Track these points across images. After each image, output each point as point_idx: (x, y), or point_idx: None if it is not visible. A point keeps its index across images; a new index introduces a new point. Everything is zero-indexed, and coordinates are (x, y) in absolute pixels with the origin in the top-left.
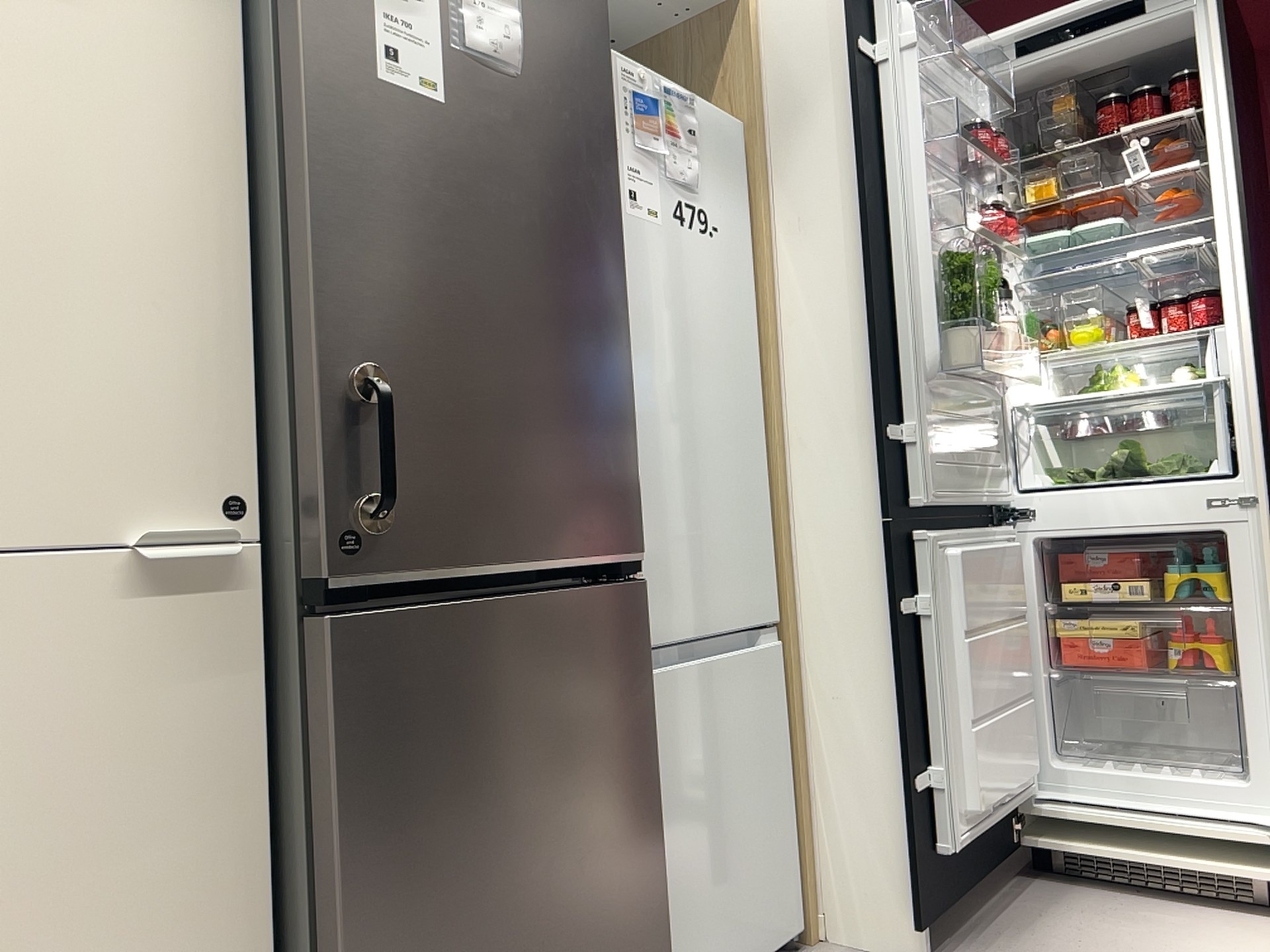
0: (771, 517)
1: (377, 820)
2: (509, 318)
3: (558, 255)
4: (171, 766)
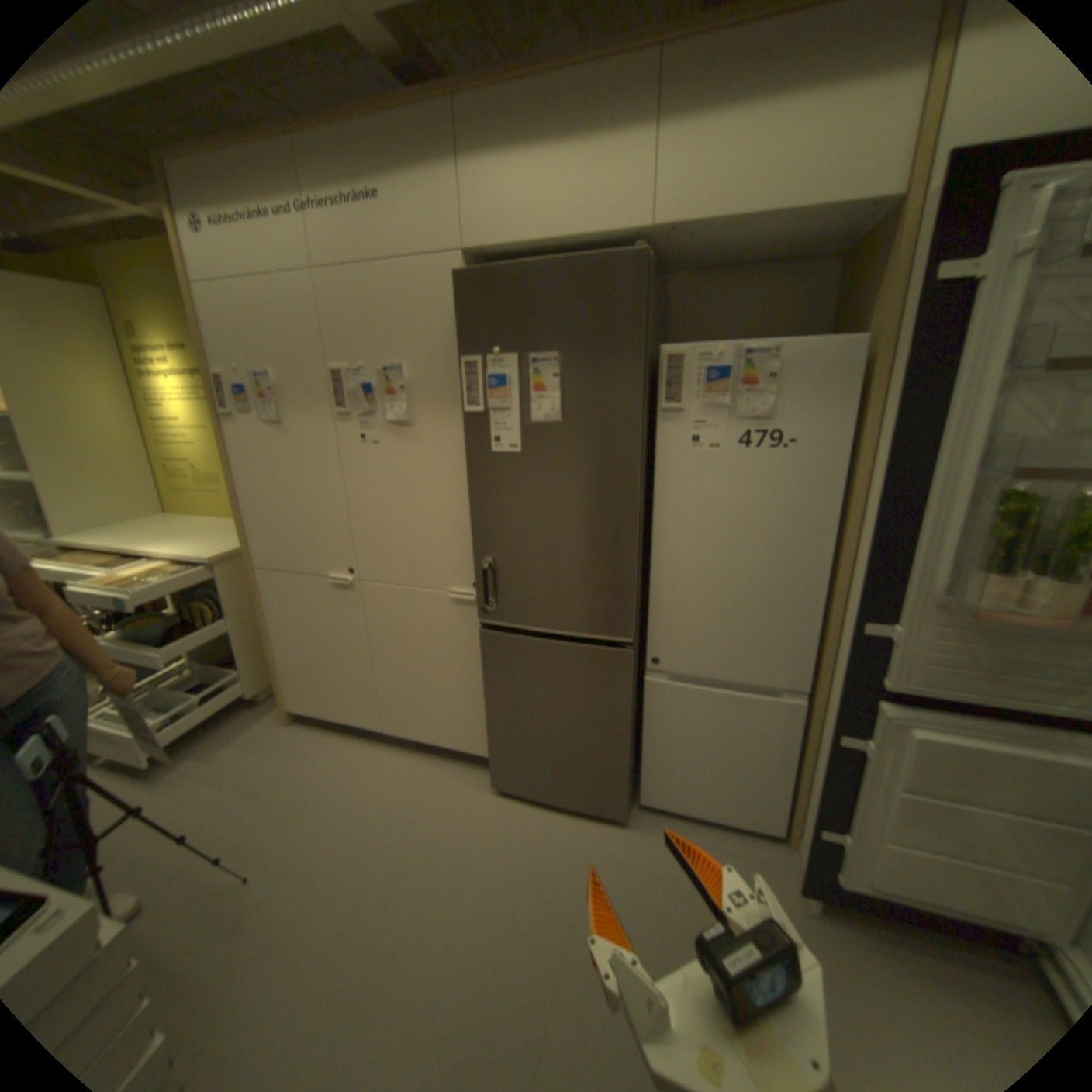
0: (827, 630)
1: (497, 686)
2: (553, 537)
3: (585, 506)
4: (465, 645)
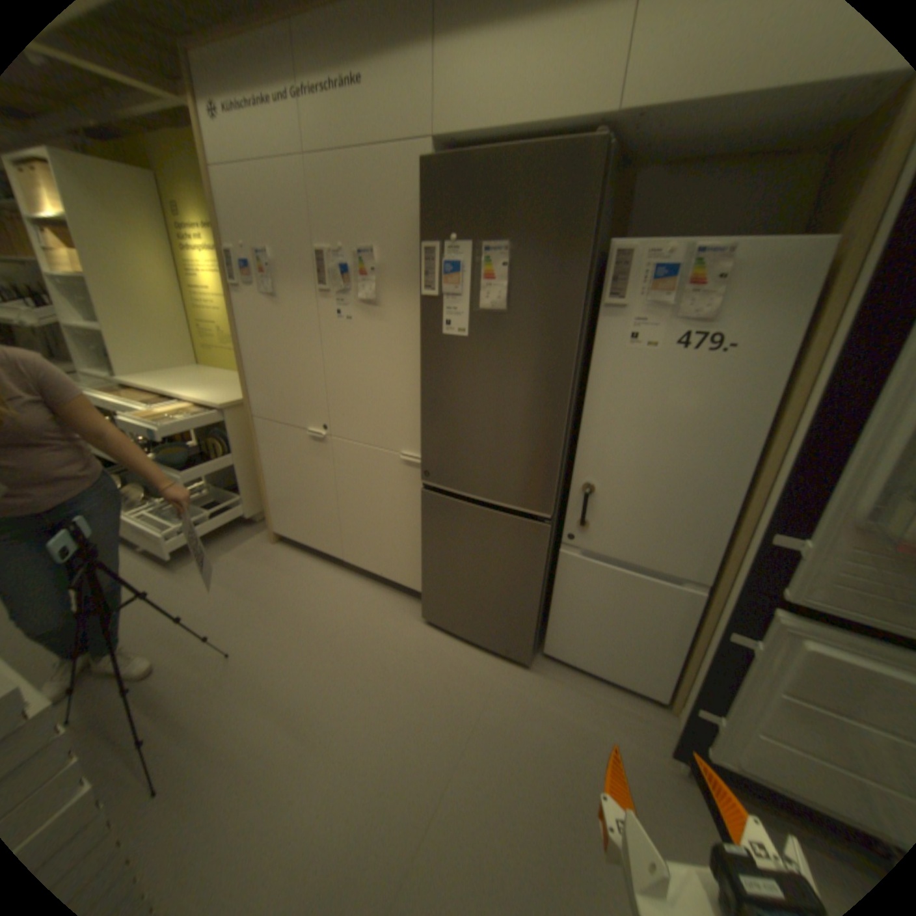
0: (739, 532)
1: (432, 537)
2: (489, 416)
3: (520, 390)
4: (411, 499)
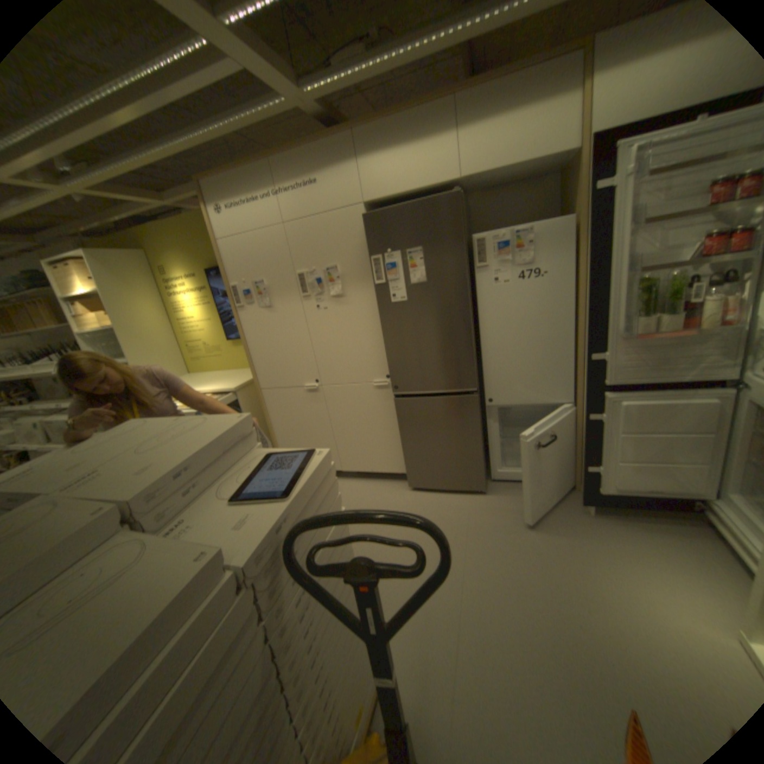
0: (577, 368)
1: (406, 428)
2: (428, 342)
3: (443, 323)
4: (384, 411)
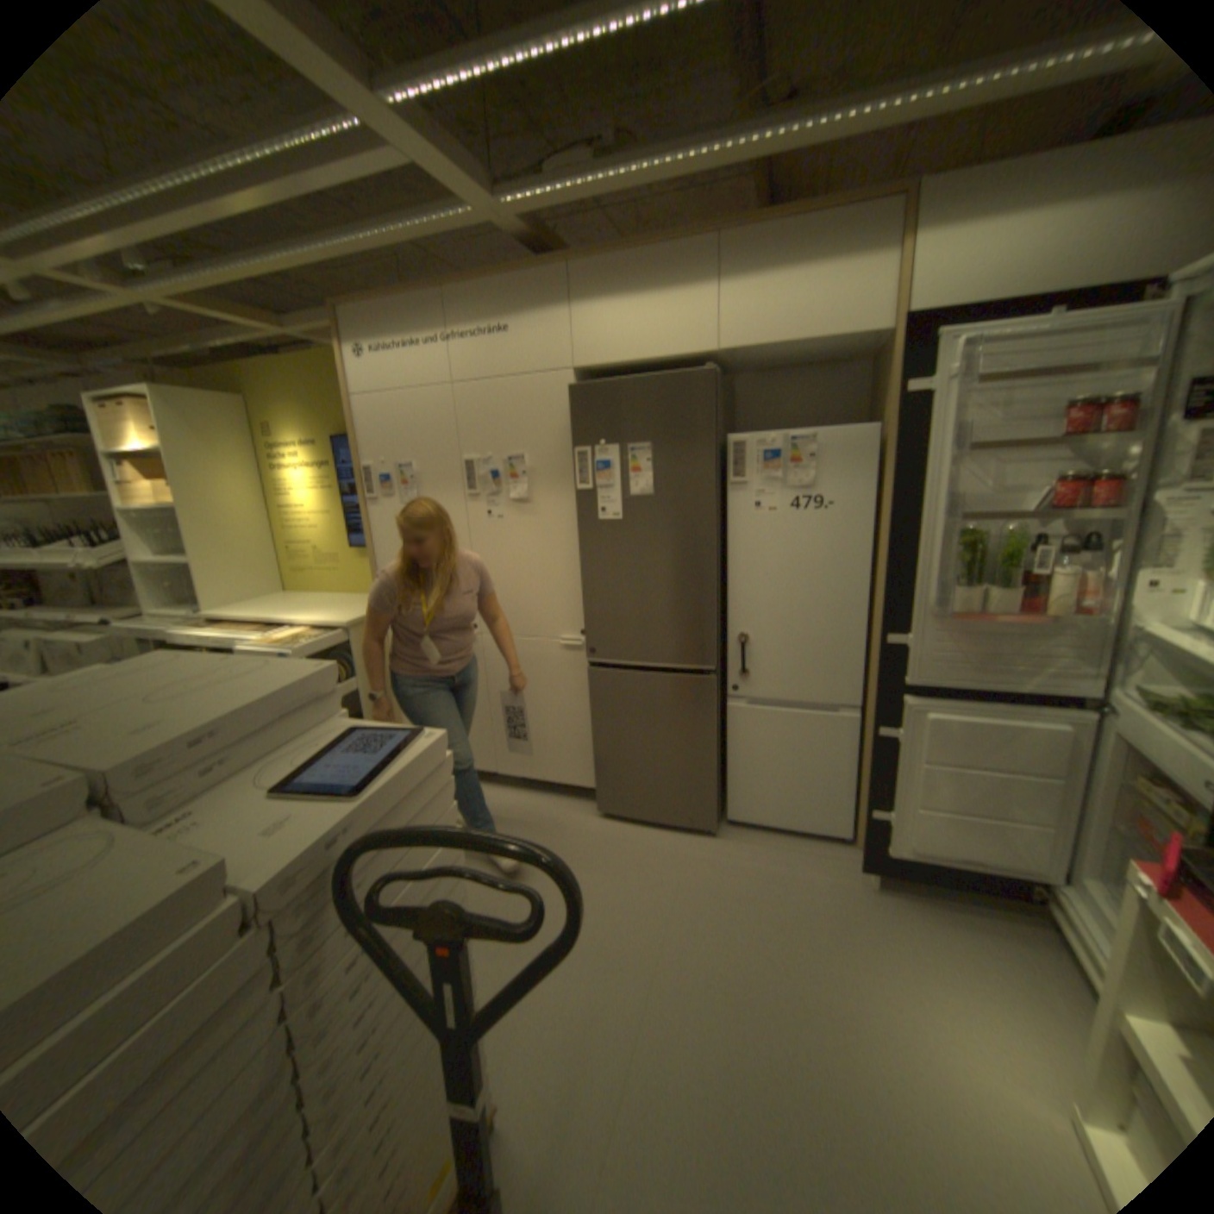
0: (871, 653)
1: (602, 716)
2: (648, 586)
3: (673, 560)
4: (573, 686)
